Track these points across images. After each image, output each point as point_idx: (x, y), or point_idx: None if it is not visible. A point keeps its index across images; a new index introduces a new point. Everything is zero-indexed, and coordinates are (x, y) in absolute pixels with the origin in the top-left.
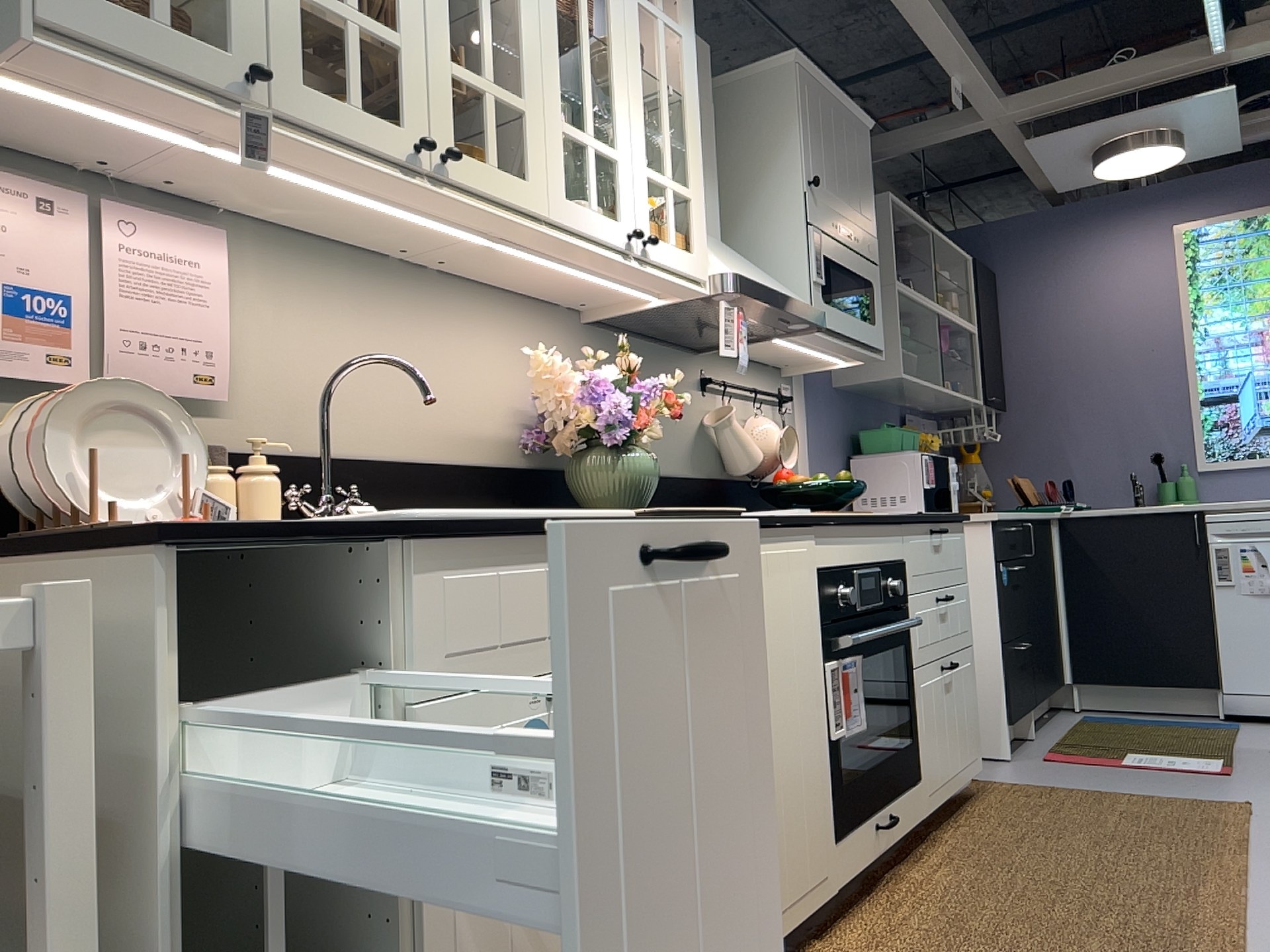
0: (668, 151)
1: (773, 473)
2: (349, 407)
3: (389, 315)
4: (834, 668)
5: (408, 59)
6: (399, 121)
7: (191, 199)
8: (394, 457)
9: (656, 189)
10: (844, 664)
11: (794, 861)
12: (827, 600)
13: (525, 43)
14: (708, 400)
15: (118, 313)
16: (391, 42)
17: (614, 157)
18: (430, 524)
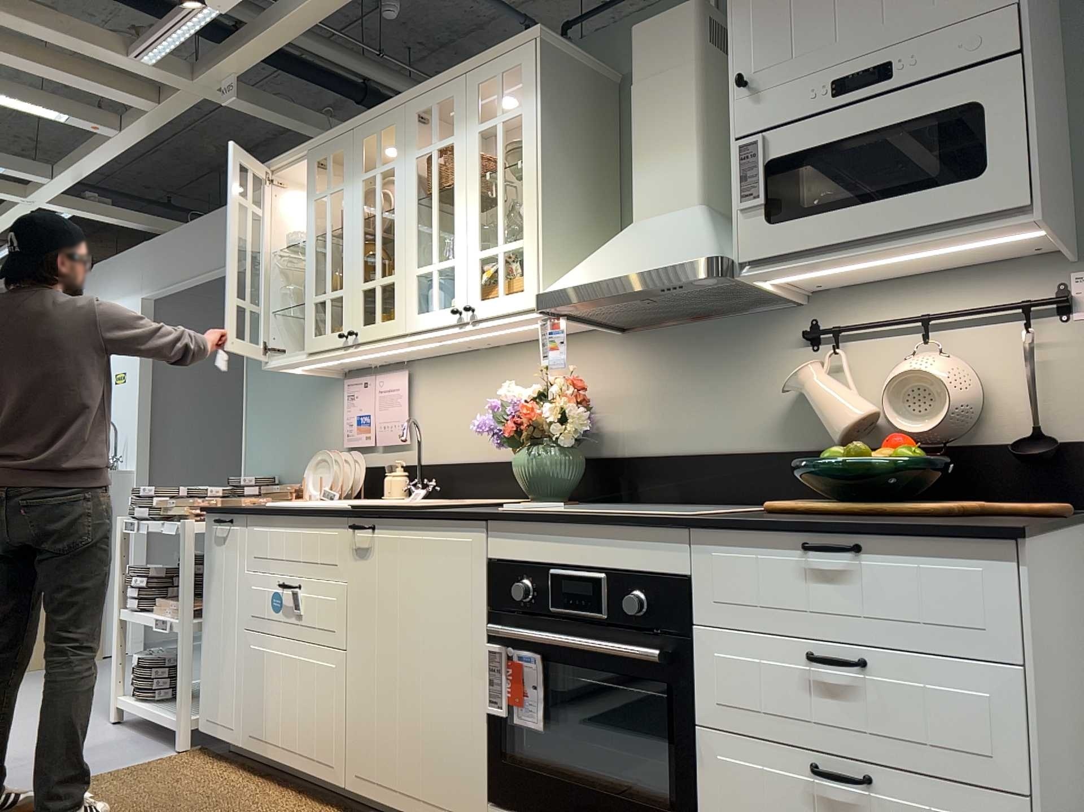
0: (498, 223)
1: (1003, 429)
2: (457, 436)
3: (476, 381)
4: (495, 651)
5: (345, 297)
6: (341, 328)
7: (402, 360)
8: (476, 460)
9: (492, 259)
10: (516, 655)
11: (430, 774)
12: (496, 590)
13: (395, 241)
14: (818, 355)
15: (376, 416)
16: (339, 295)
17: (449, 264)
18: (249, 509)
